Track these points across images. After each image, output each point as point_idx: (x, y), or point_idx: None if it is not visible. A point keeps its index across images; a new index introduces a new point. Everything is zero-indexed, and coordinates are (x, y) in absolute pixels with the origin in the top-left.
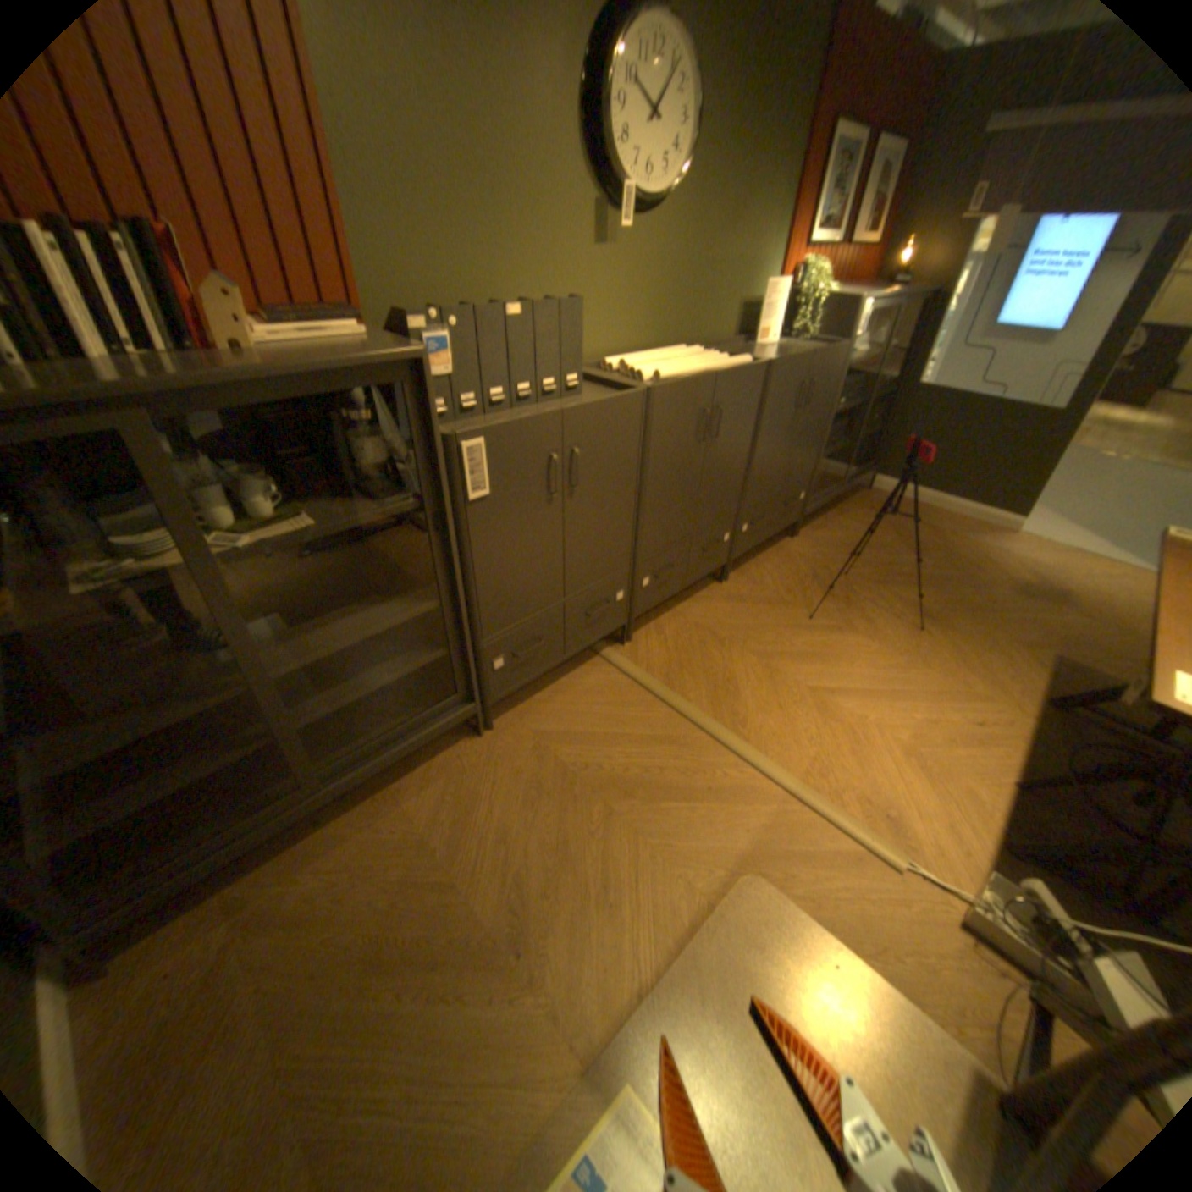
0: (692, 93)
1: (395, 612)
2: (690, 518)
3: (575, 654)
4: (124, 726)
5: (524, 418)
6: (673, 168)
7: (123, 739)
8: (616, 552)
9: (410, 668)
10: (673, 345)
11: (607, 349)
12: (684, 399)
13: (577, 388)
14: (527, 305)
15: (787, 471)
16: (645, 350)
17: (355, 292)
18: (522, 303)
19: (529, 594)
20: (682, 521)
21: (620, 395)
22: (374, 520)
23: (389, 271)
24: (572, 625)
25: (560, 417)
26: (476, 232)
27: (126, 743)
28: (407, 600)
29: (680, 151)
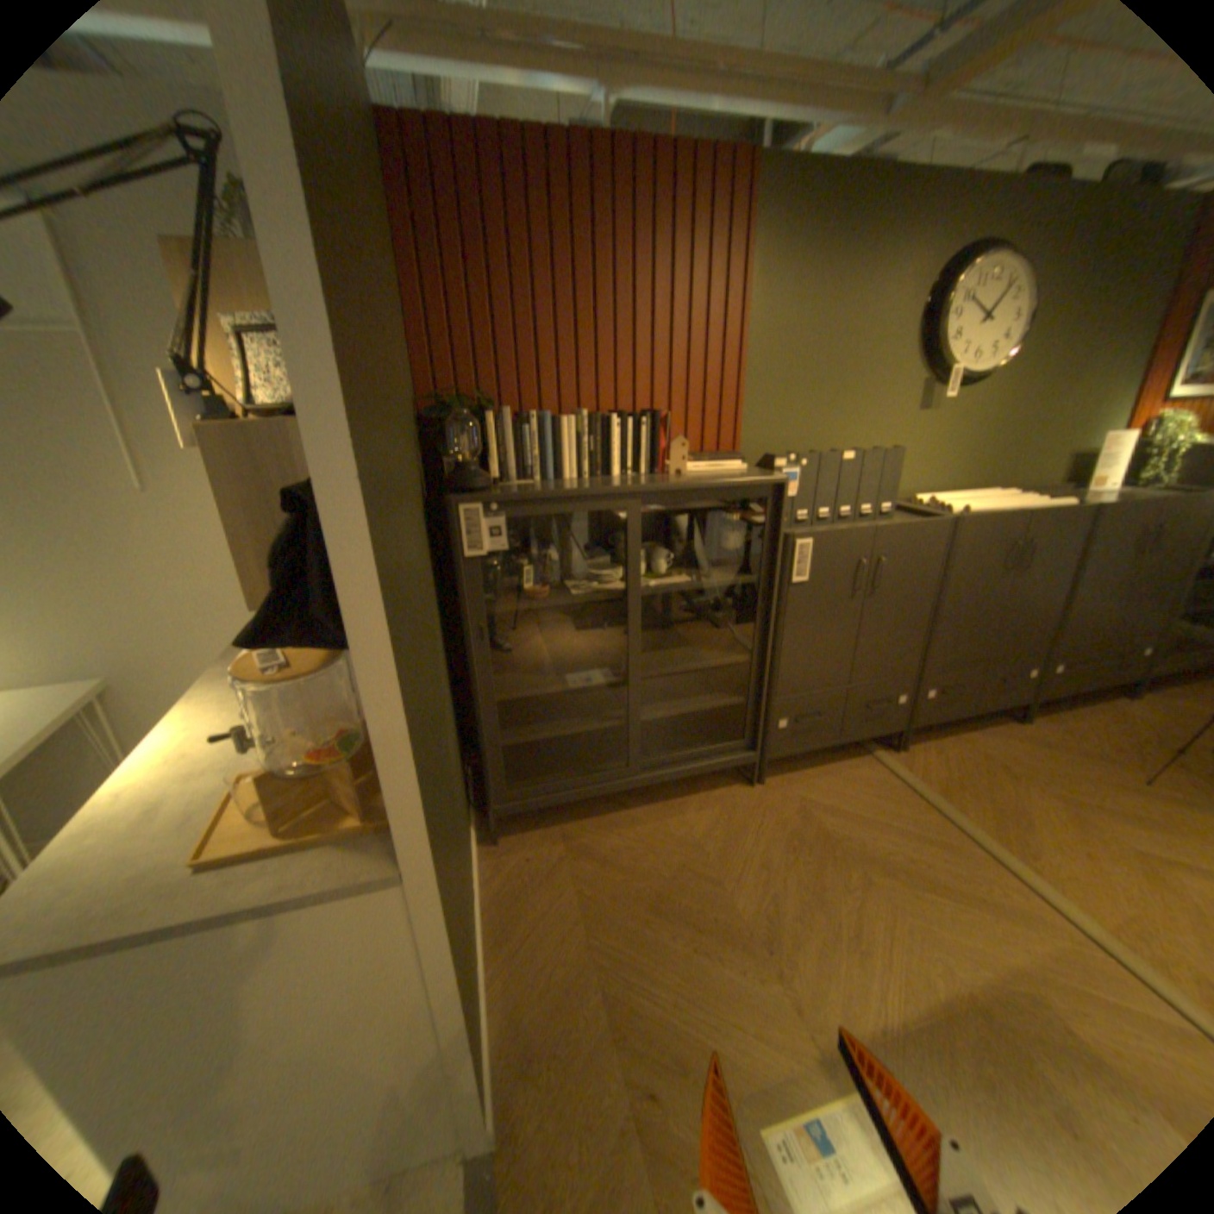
0: (1028, 296)
1: (718, 657)
2: (990, 642)
3: (849, 743)
4: (560, 682)
5: (845, 529)
6: (1003, 350)
7: (559, 688)
8: (906, 656)
9: (717, 705)
10: (988, 488)
11: (919, 488)
12: (994, 530)
13: (890, 514)
14: (860, 452)
15: (1125, 619)
16: (958, 491)
17: (738, 444)
18: (856, 451)
19: (820, 671)
20: (981, 644)
21: (930, 520)
22: (725, 585)
23: (762, 432)
24: (852, 712)
25: (874, 531)
26: (826, 406)
27: (560, 691)
28: (727, 652)
29: (1011, 337)
